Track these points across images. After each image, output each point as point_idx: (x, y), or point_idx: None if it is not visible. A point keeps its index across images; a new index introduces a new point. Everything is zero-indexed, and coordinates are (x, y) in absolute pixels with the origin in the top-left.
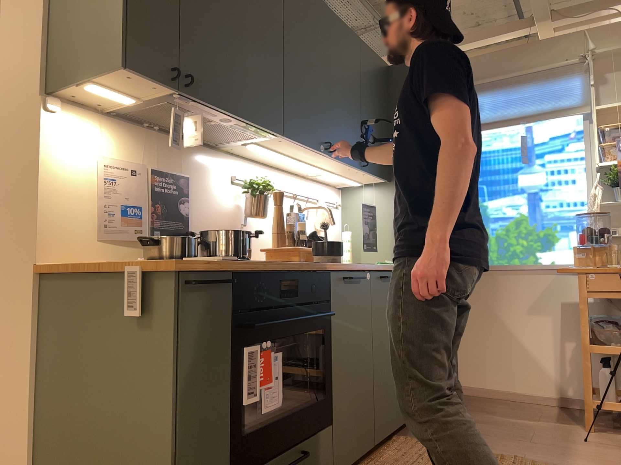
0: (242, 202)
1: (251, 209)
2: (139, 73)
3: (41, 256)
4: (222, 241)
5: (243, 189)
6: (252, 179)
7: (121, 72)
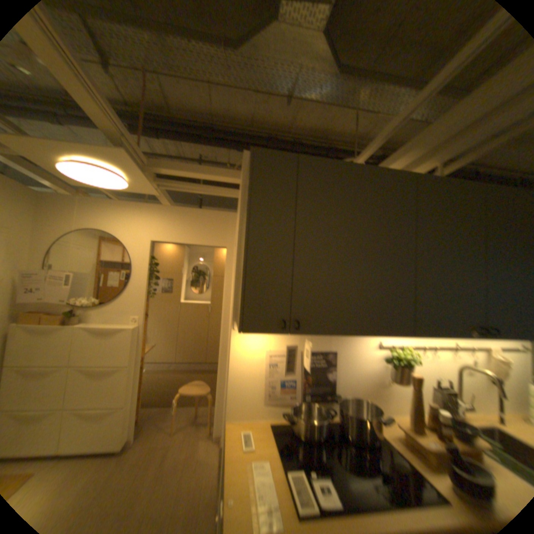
0: (390, 366)
1: (396, 377)
2: (255, 332)
3: (228, 419)
4: (352, 424)
5: (387, 360)
6: (397, 351)
7: (243, 332)
